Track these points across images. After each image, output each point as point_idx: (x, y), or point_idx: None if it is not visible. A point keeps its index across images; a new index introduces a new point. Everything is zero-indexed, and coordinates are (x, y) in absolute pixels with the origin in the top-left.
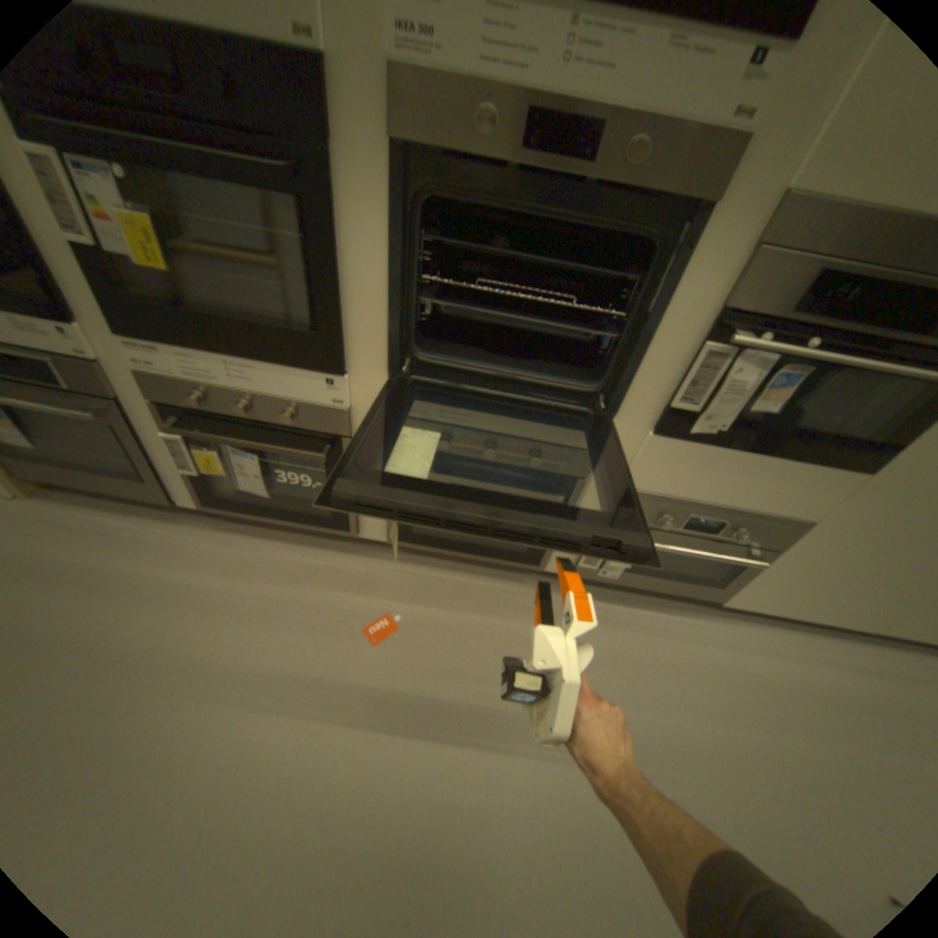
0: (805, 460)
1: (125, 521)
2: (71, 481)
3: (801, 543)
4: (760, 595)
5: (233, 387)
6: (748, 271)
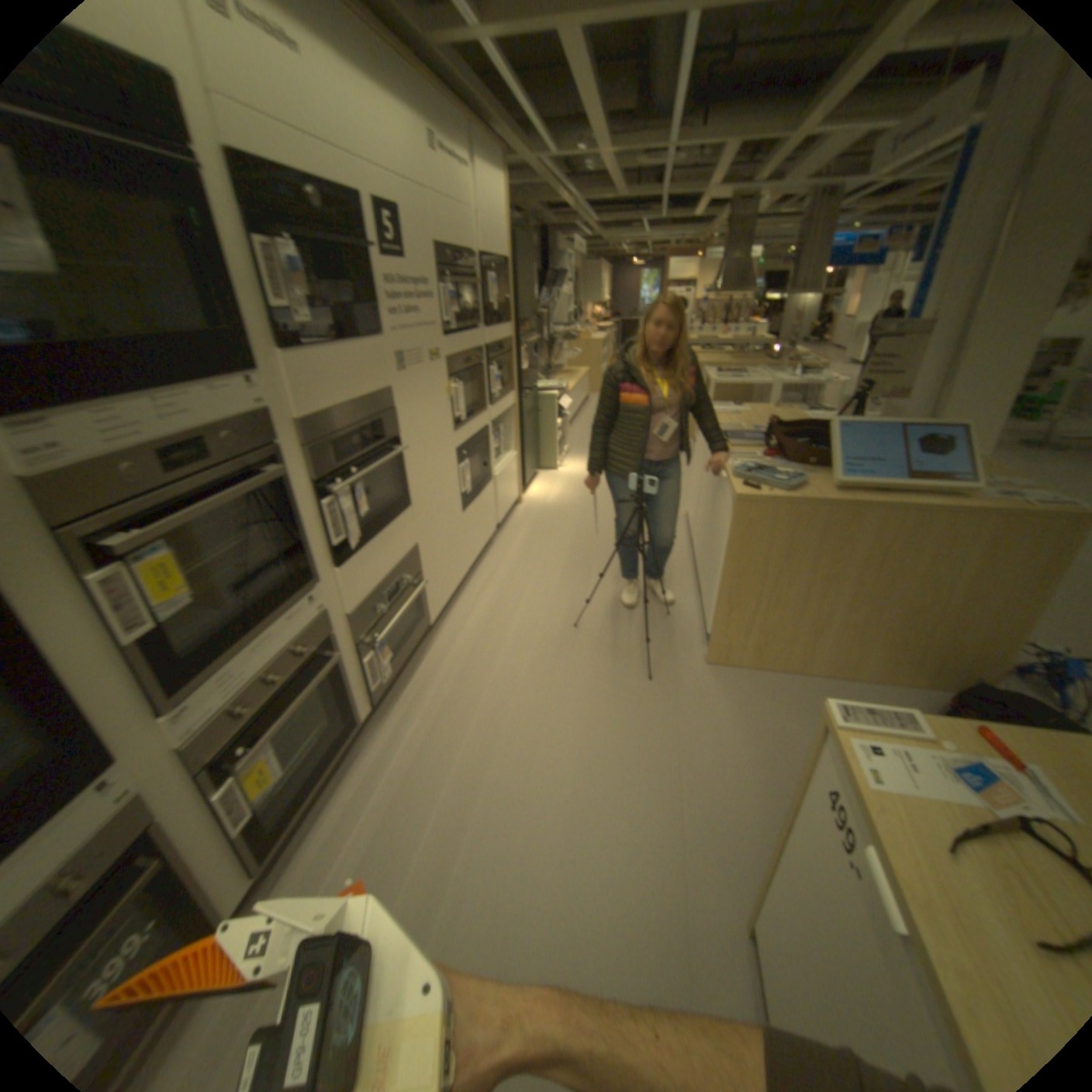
0: (391, 524)
1: None
2: None
3: (420, 561)
4: (433, 604)
5: None
6: (312, 463)
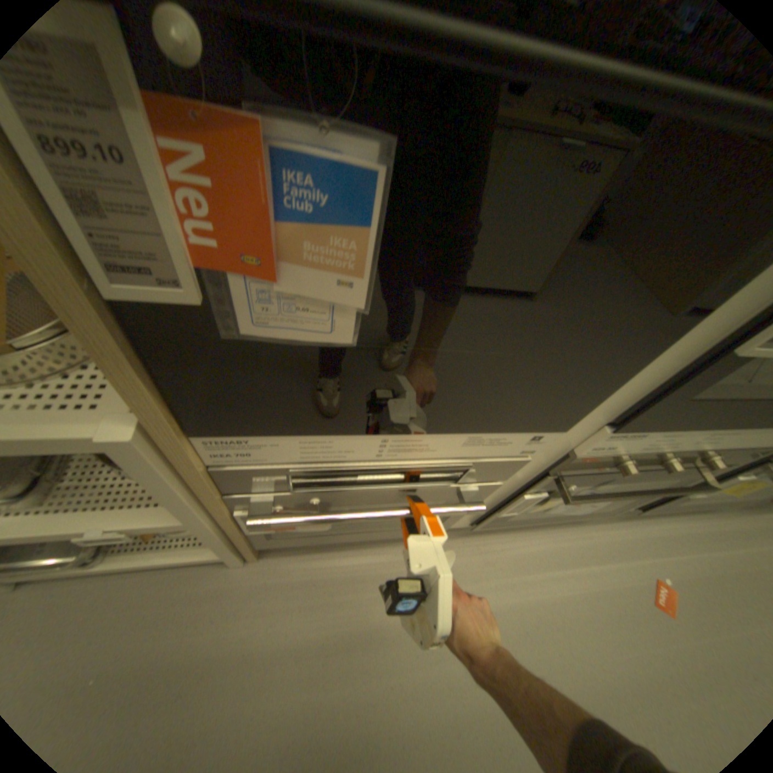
0: None
1: (376, 554)
2: (320, 533)
3: None
4: None
5: (687, 448)
6: None
